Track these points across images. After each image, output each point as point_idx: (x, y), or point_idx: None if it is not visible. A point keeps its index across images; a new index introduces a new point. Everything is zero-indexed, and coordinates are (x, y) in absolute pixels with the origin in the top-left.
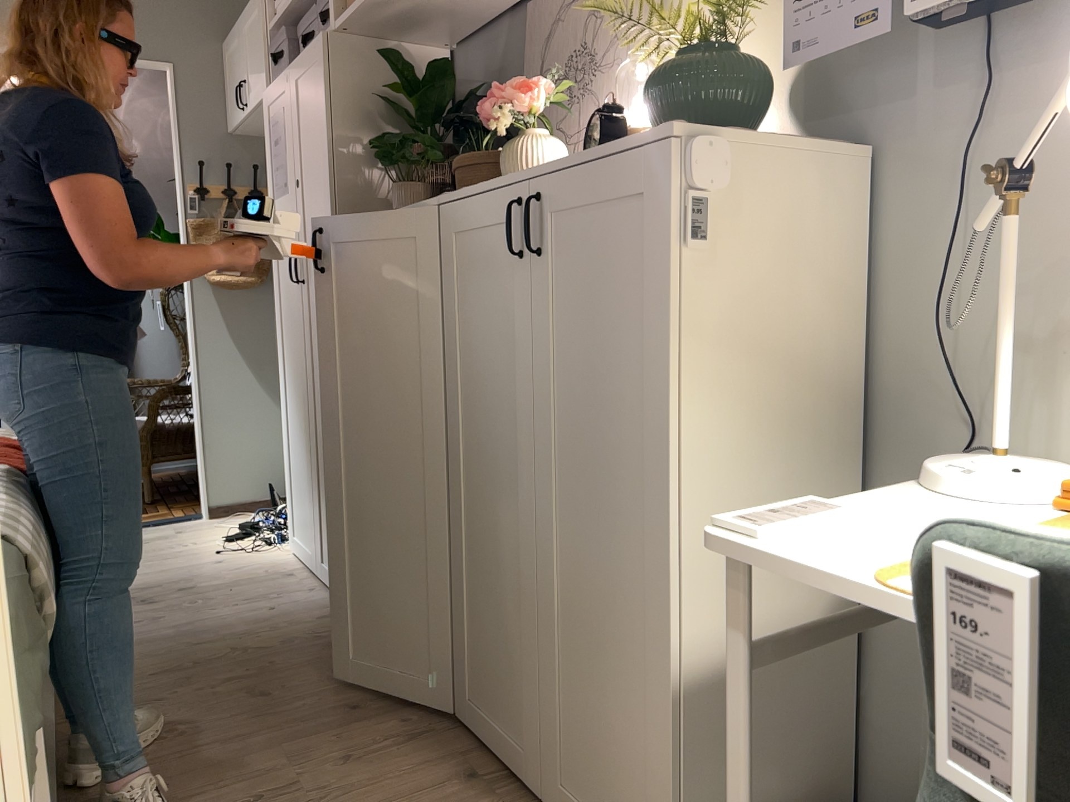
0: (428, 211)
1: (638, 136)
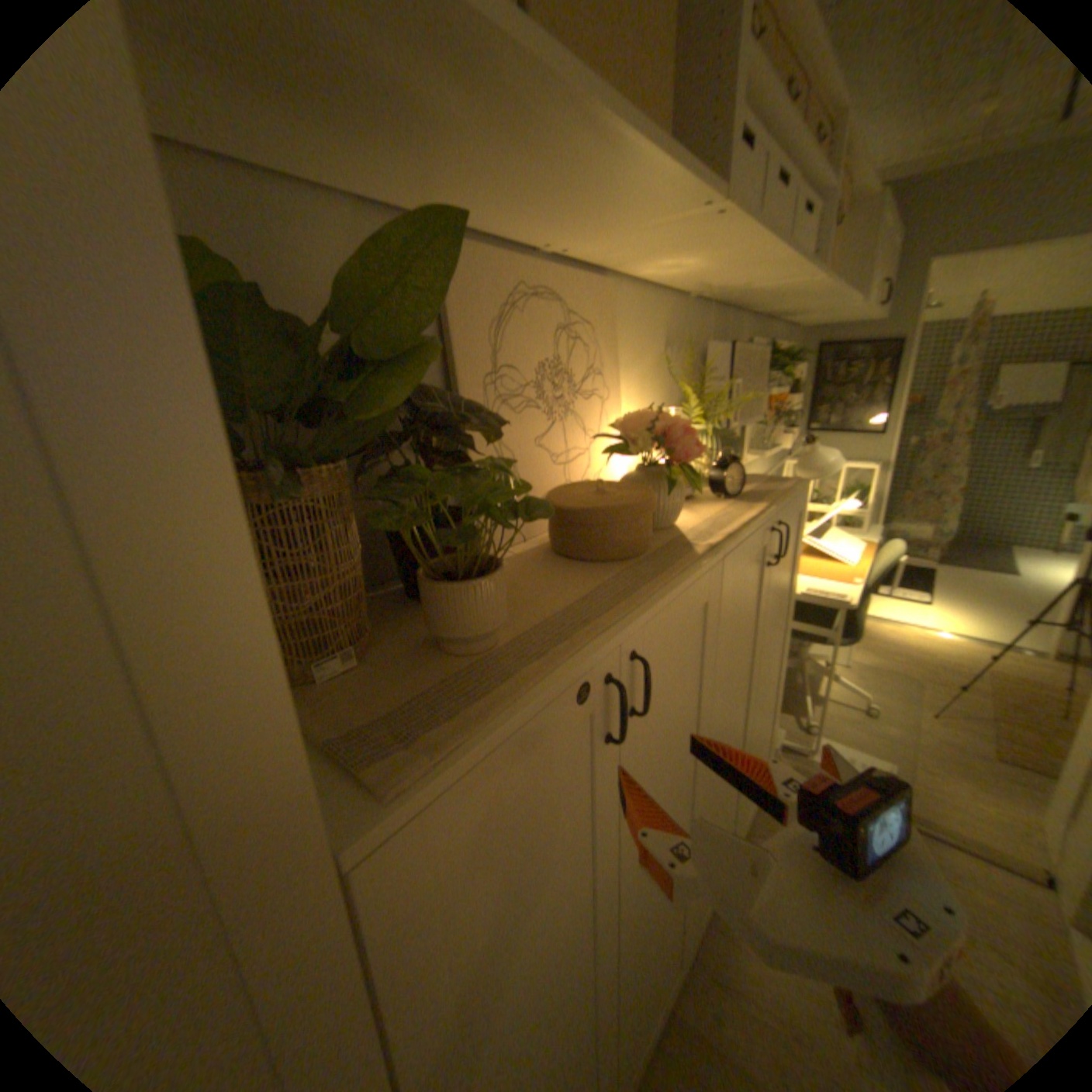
0: (712, 568)
1: (803, 484)
